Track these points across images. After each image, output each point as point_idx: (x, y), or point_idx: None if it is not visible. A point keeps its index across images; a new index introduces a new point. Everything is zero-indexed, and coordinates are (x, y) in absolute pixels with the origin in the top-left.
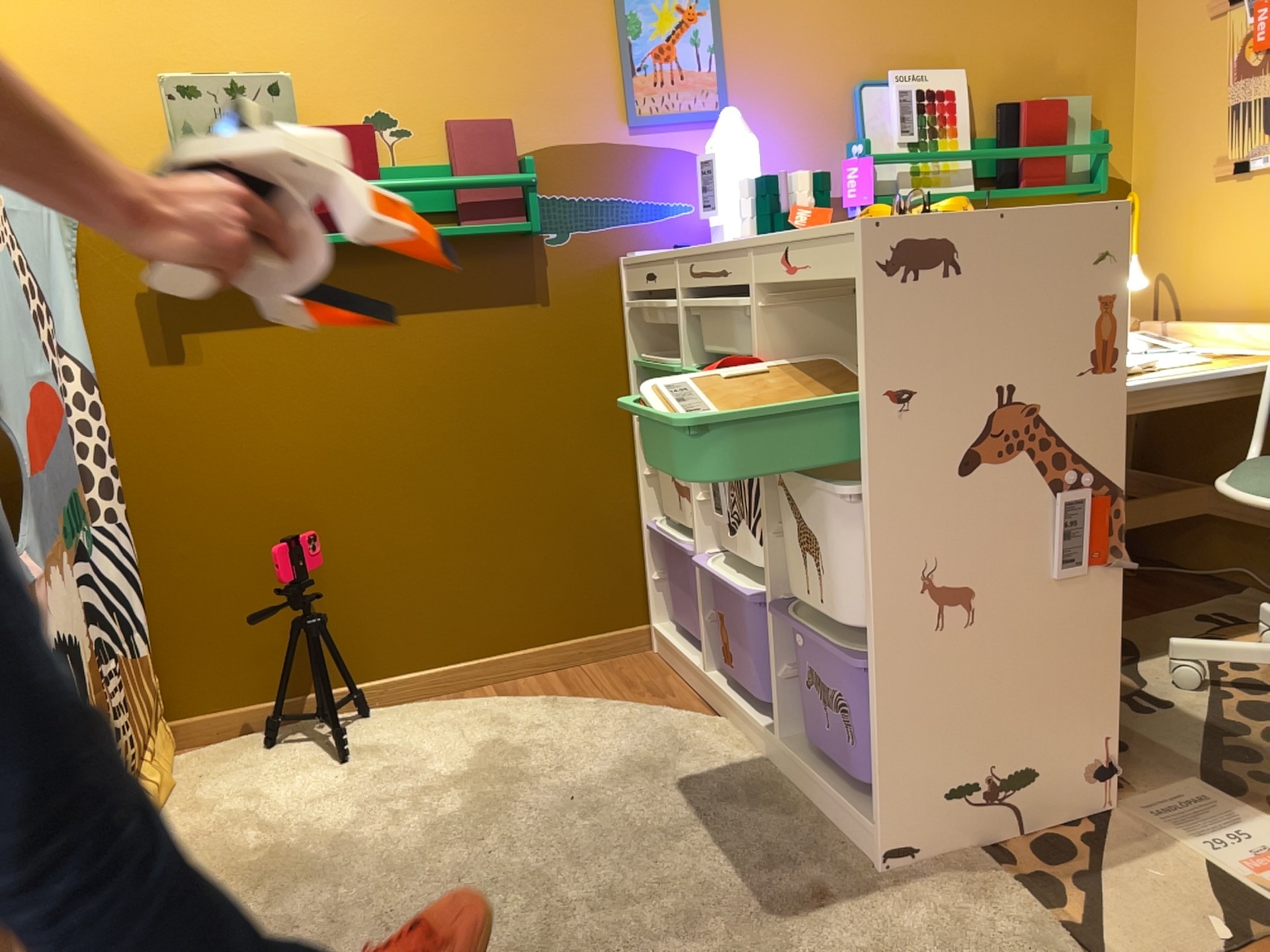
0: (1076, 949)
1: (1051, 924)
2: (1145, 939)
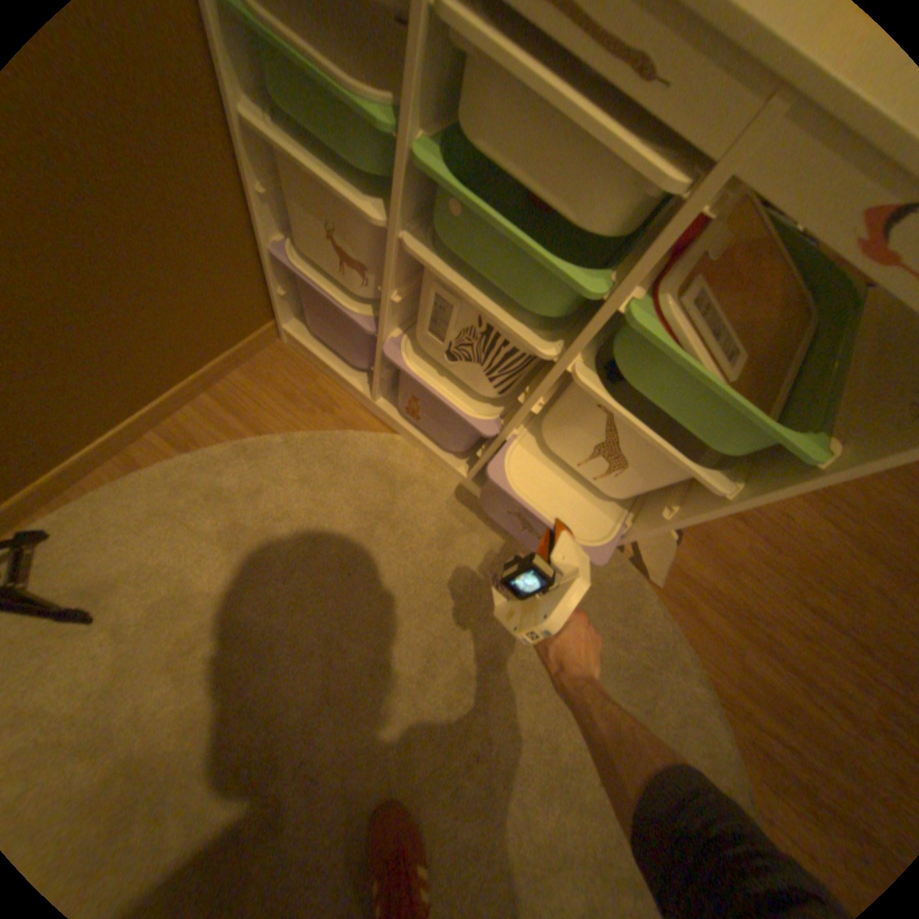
0: (637, 569)
1: (625, 556)
2: (652, 546)
